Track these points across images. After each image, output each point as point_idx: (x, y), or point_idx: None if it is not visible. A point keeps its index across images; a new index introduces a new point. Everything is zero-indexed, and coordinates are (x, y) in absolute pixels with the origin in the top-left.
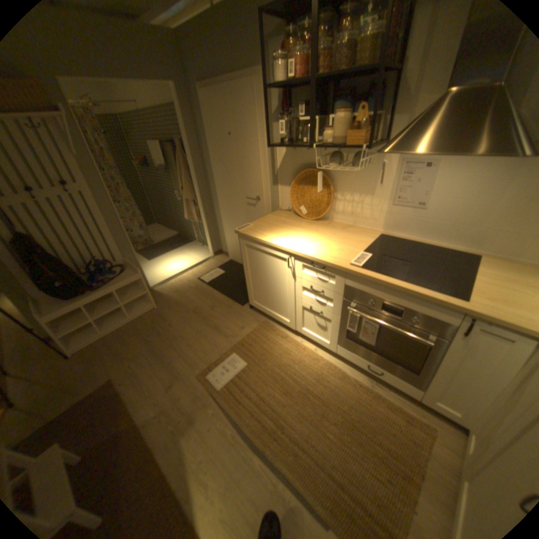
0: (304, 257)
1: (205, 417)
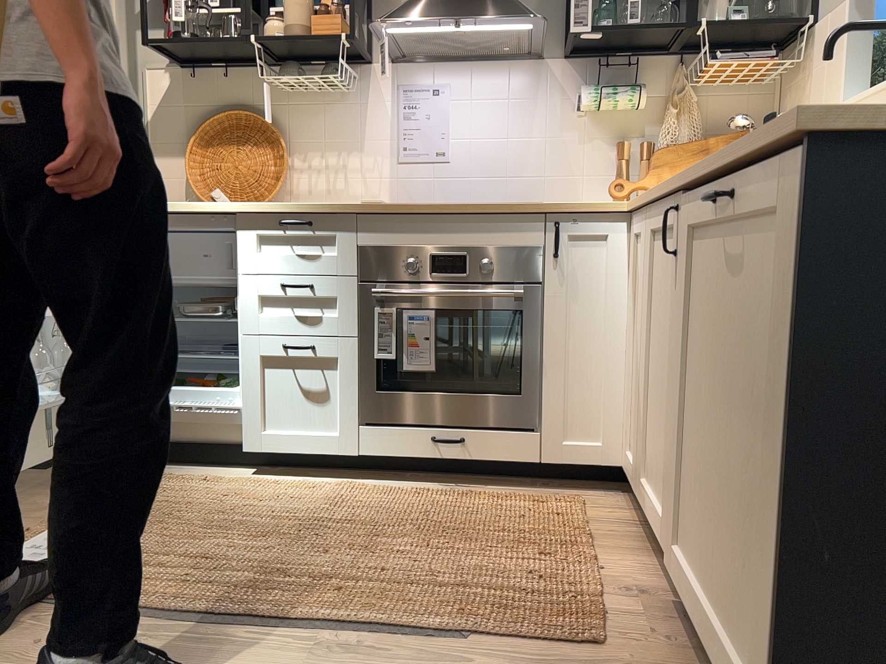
0: (263, 214)
1: (8, 639)
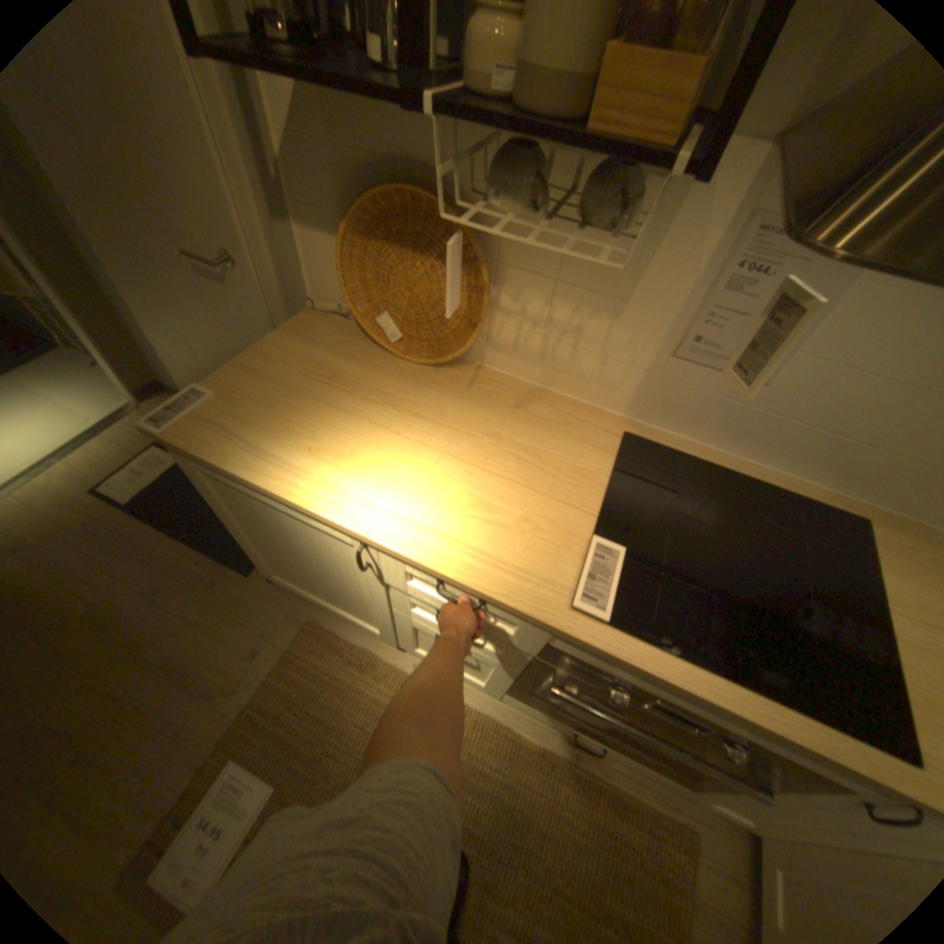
0: (418, 563)
1: None
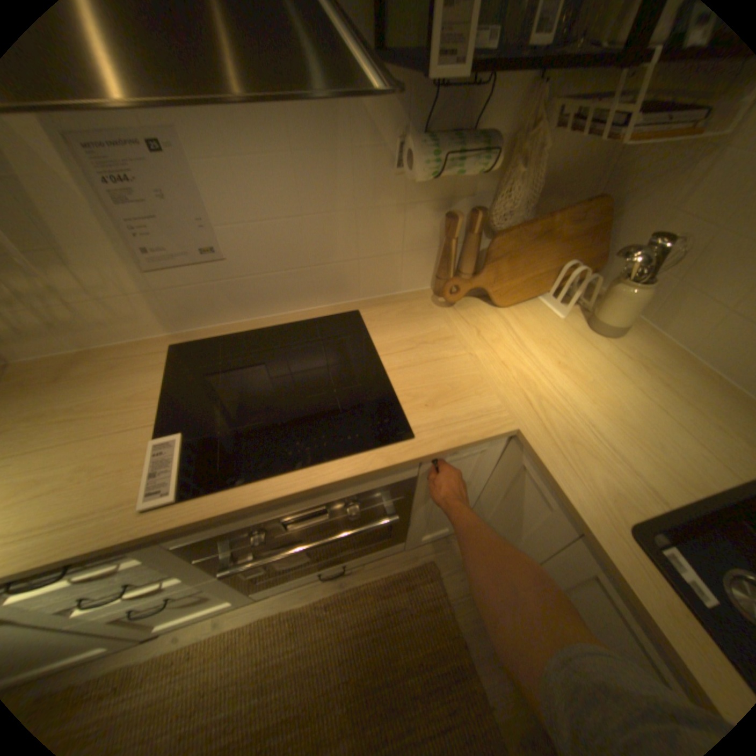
0: None
1: None
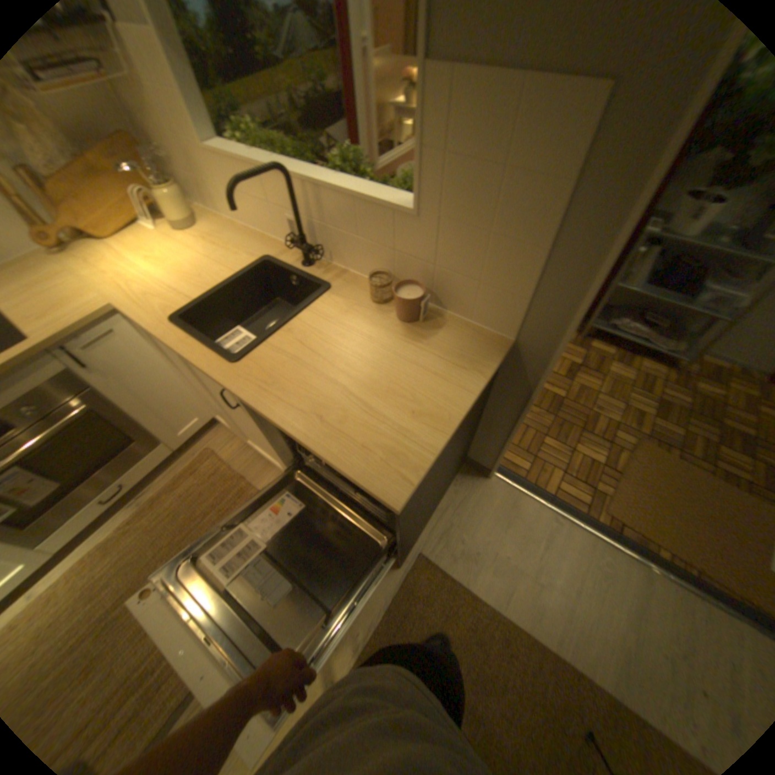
0: None
1: None
